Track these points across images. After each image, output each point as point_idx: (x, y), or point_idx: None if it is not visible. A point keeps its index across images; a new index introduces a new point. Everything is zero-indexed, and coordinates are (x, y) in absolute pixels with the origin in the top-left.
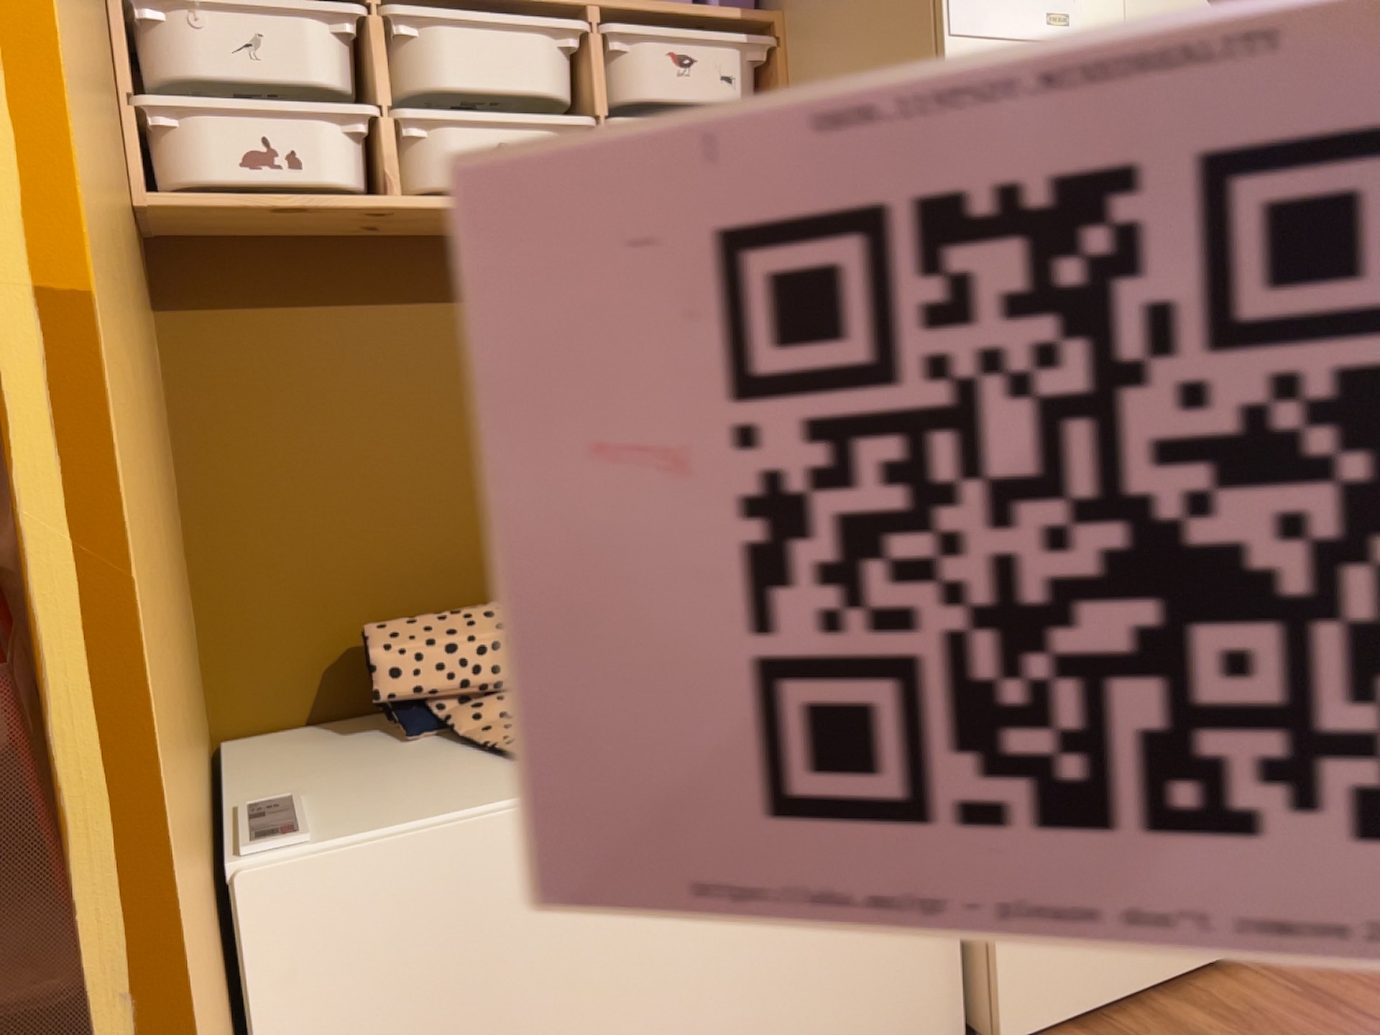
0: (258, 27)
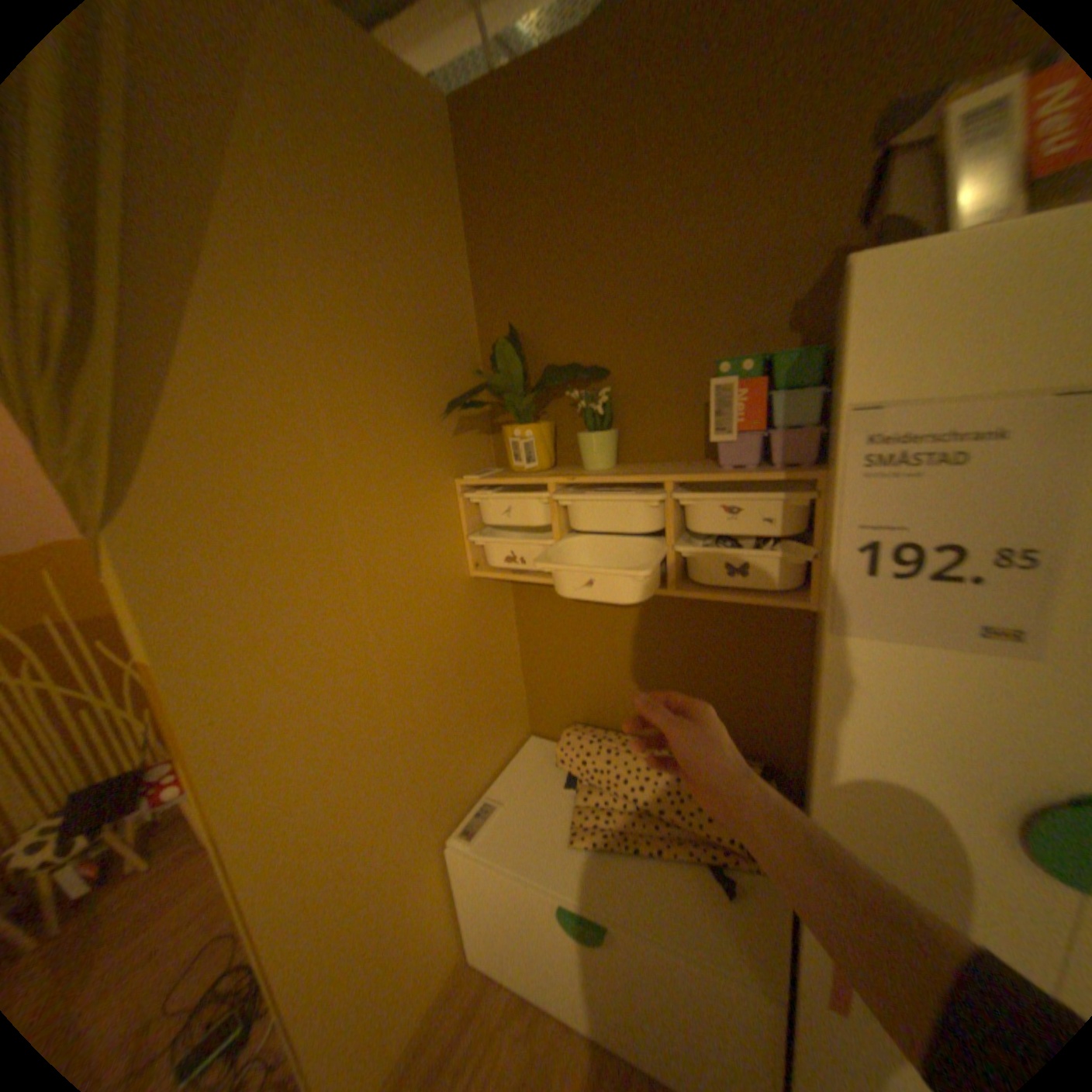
0: (505, 505)
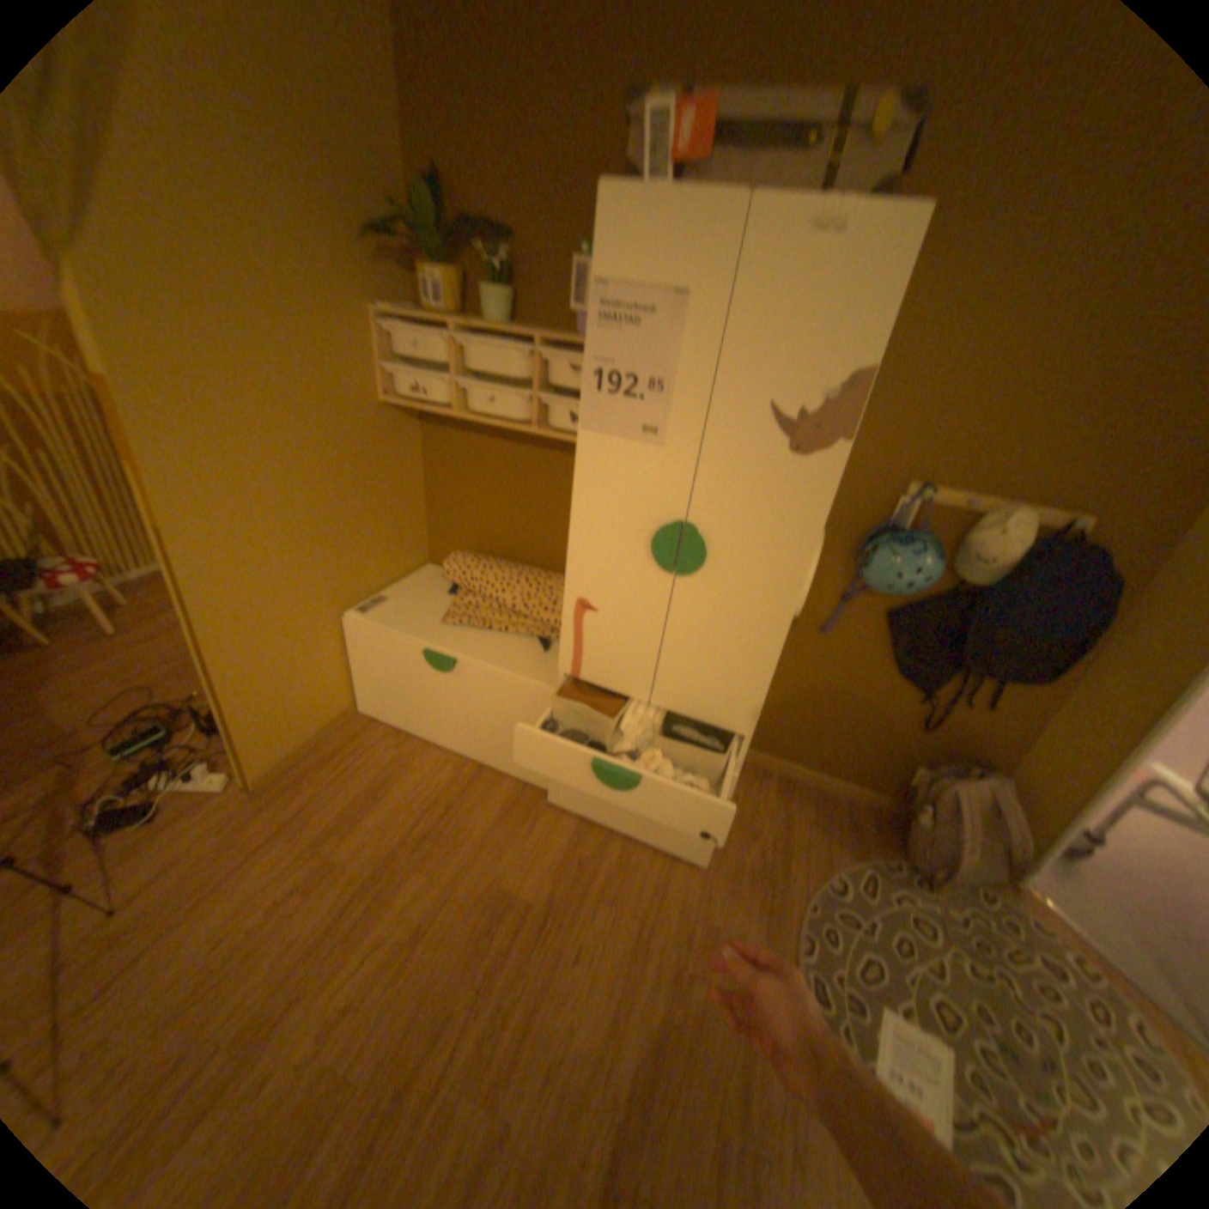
0: (413, 341)
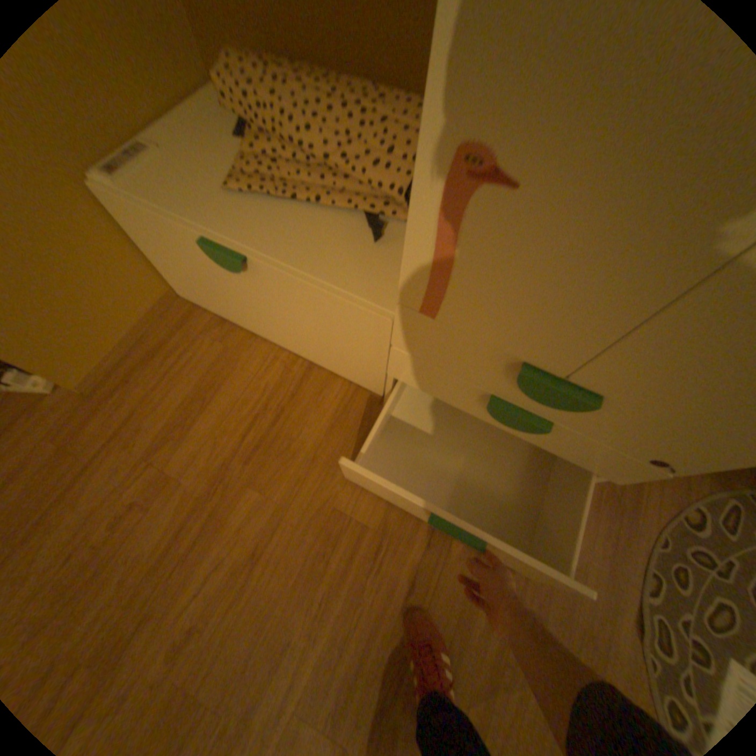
0: None
